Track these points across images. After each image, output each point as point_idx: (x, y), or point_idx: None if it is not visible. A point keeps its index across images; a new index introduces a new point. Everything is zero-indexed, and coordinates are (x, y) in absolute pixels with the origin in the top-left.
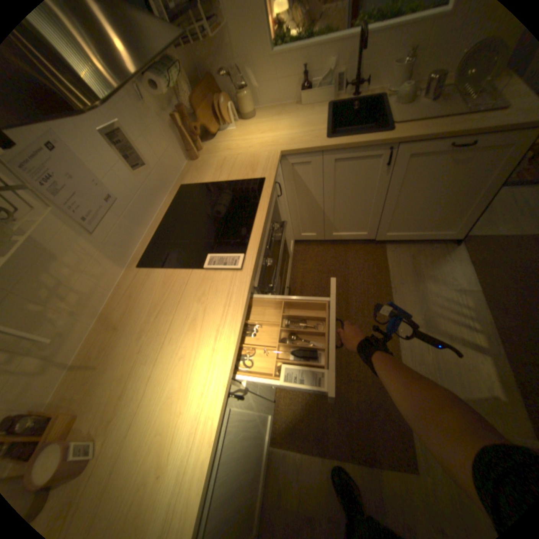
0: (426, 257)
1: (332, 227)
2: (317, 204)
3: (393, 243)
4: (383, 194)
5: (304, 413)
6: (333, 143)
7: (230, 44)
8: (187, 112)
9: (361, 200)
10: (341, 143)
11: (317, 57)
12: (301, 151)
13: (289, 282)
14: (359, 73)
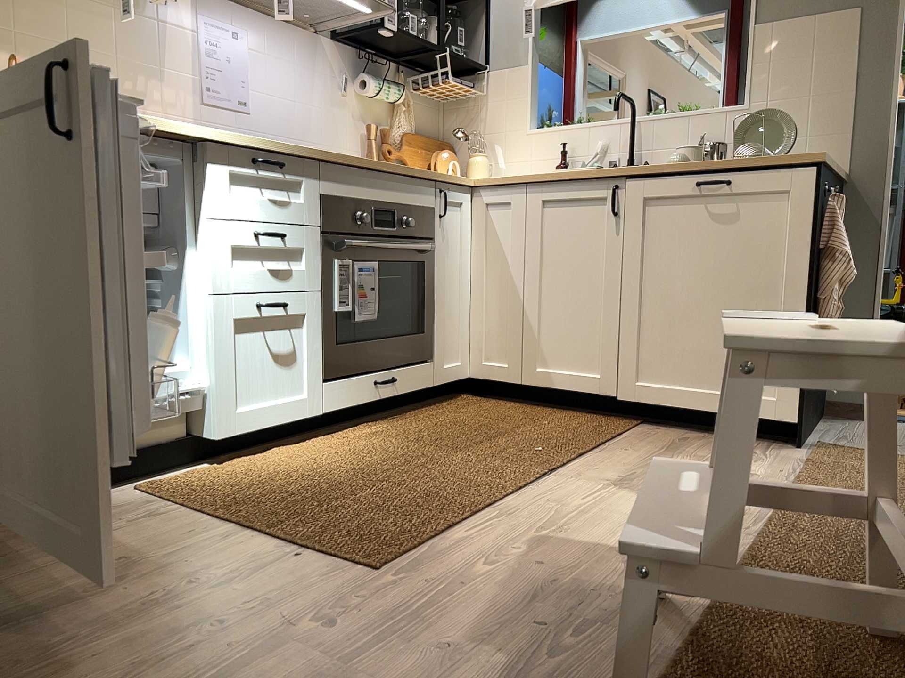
0: (710, 442)
1: (537, 349)
2: (514, 285)
3: (659, 424)
4: (616, 275)
5: (251, 481)
6: (539, 173)
7: (486, 120)
8: (396, 150)
9: (584, 287)
10: (549, 173)
11: (584, 142)
12: (500, 182)
13: (405, 390)
14: (630, 158)
